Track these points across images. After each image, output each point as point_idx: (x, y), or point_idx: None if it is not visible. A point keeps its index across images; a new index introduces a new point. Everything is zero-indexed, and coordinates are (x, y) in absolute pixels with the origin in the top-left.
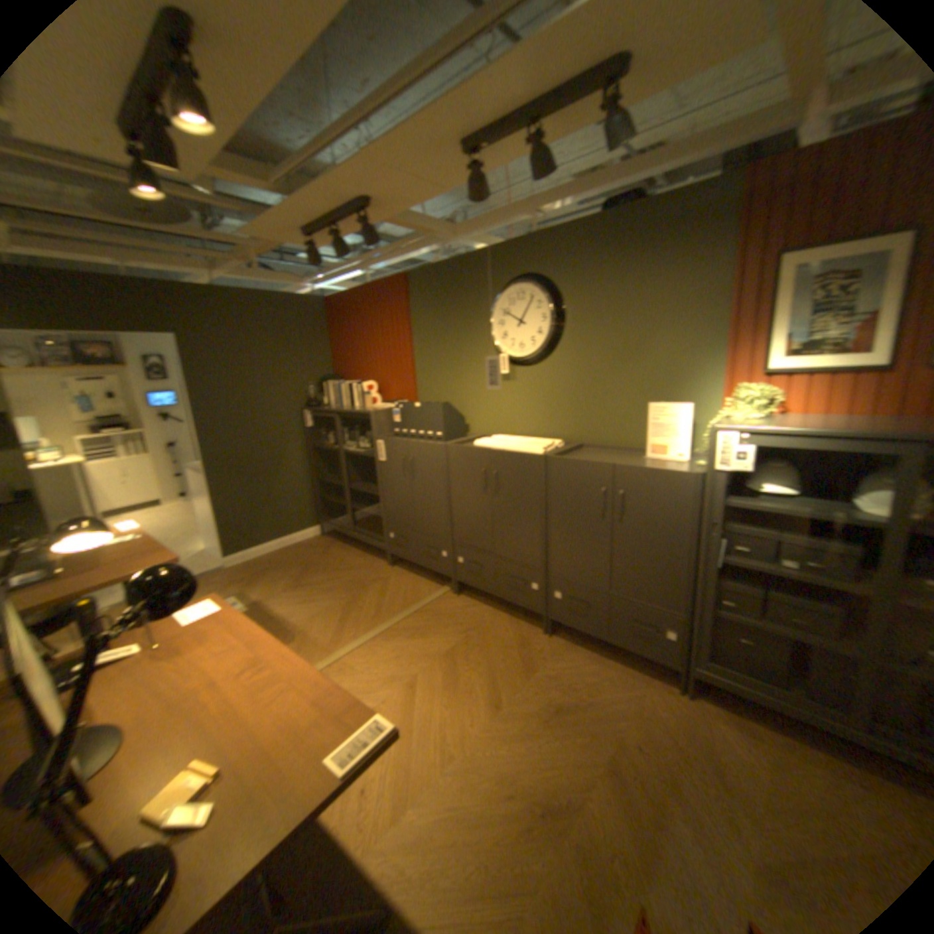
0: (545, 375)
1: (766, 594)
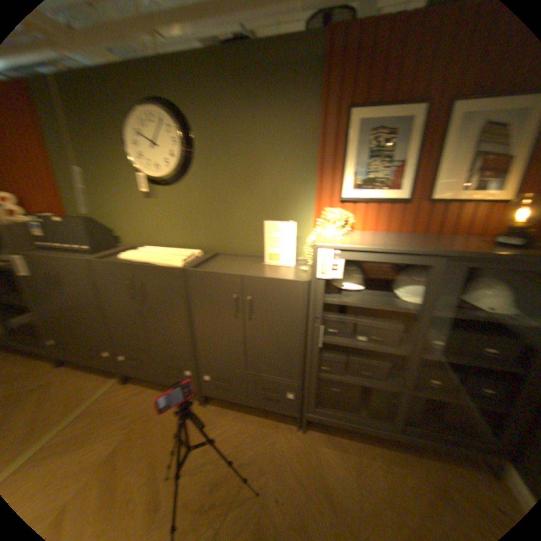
0: (180, 194)
1: (347, 358)
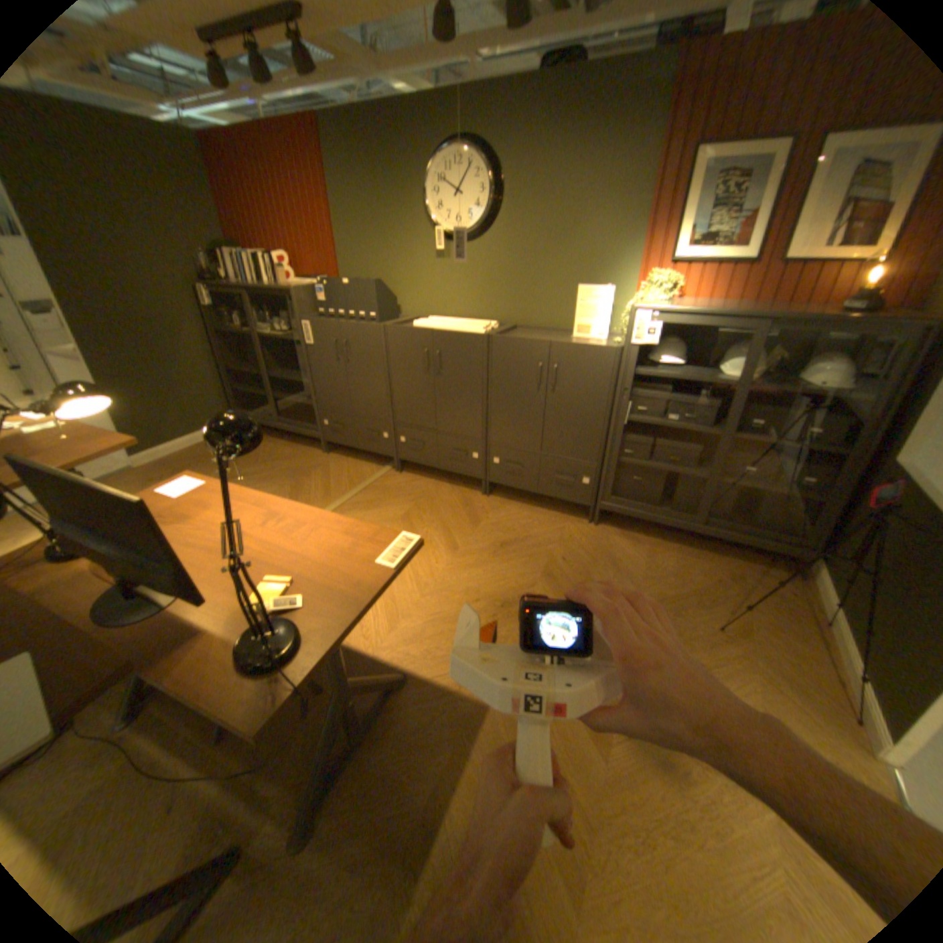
0: (481, 254)
1: (654, 441)
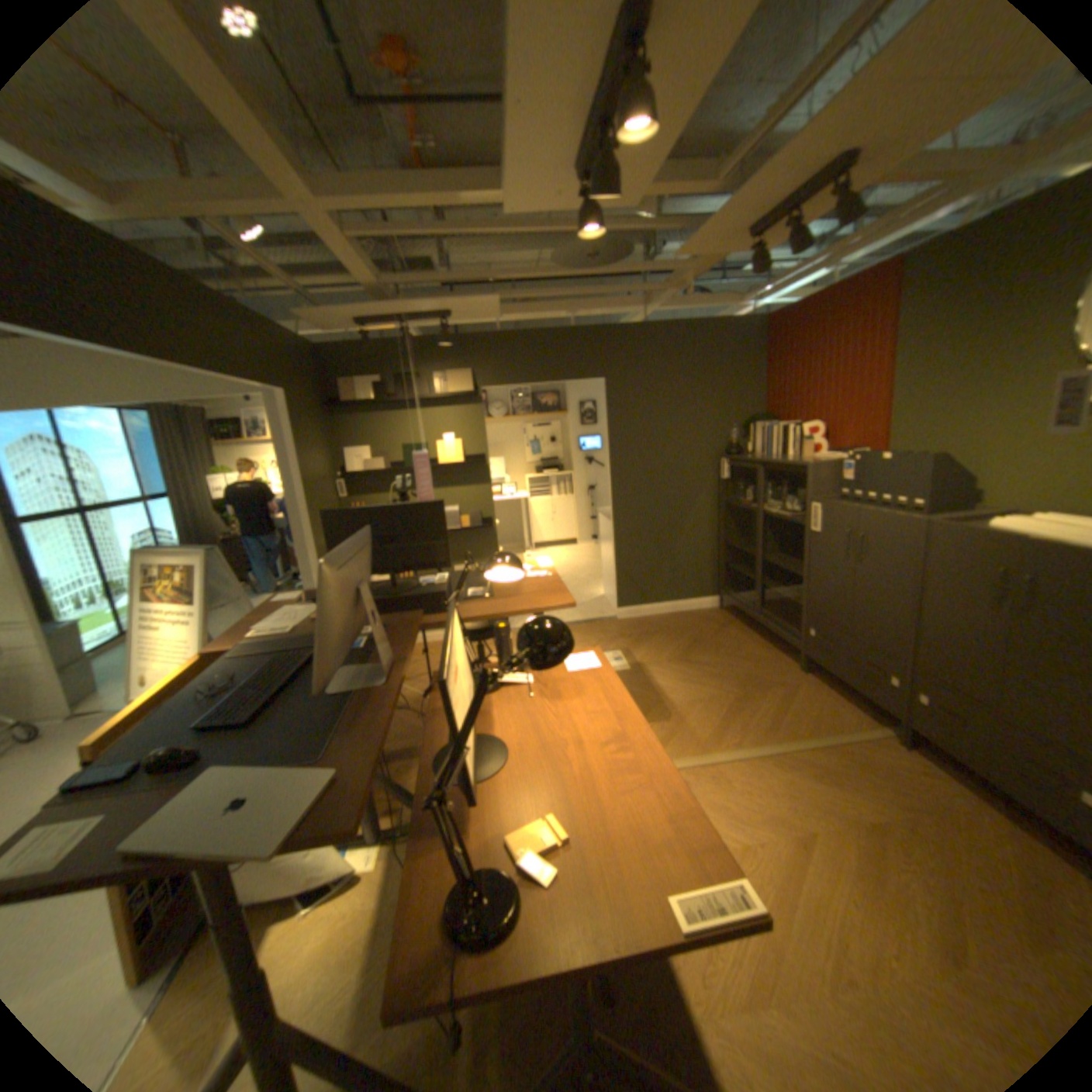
0: None
1: None
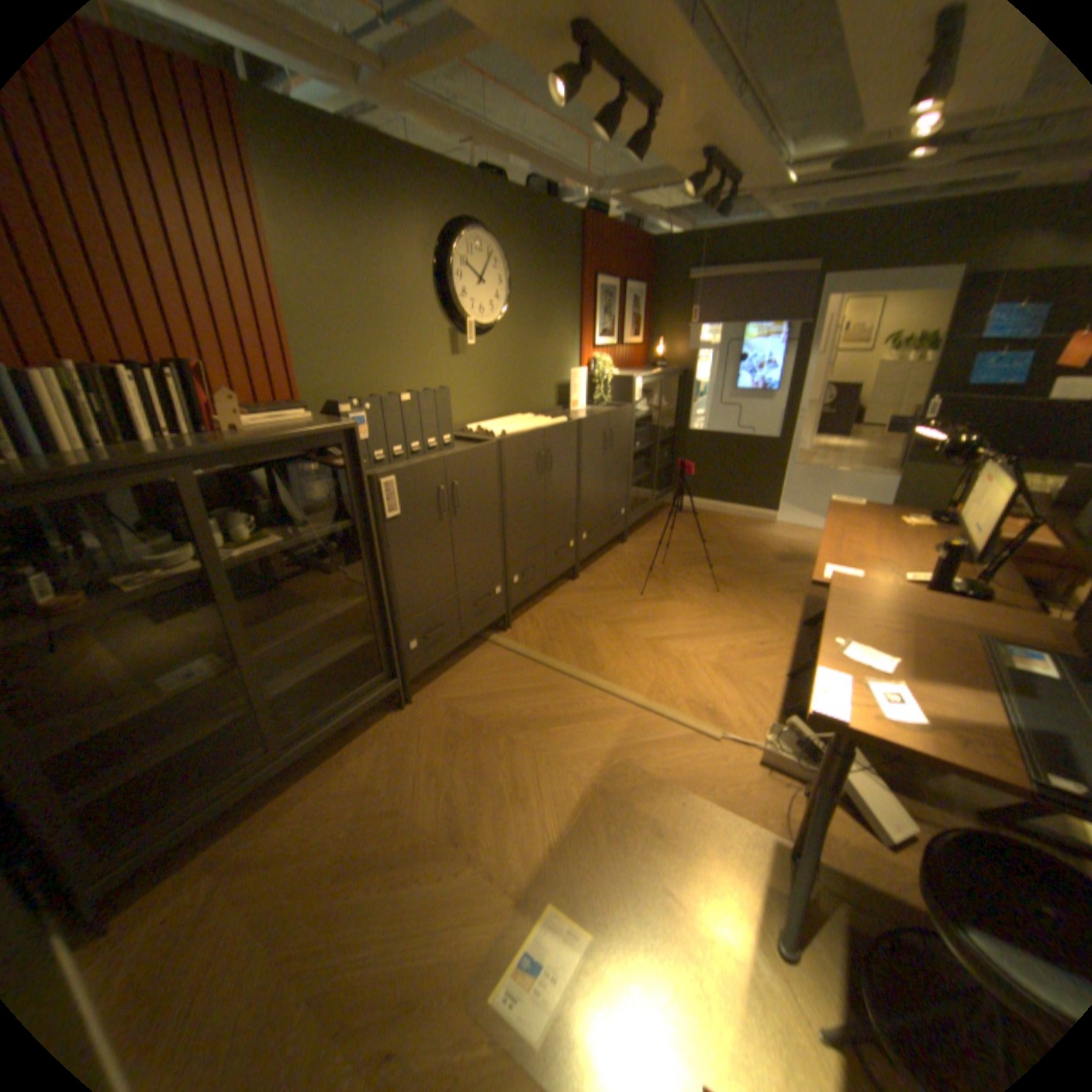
0: (492, 348)
1: (634, 464)
